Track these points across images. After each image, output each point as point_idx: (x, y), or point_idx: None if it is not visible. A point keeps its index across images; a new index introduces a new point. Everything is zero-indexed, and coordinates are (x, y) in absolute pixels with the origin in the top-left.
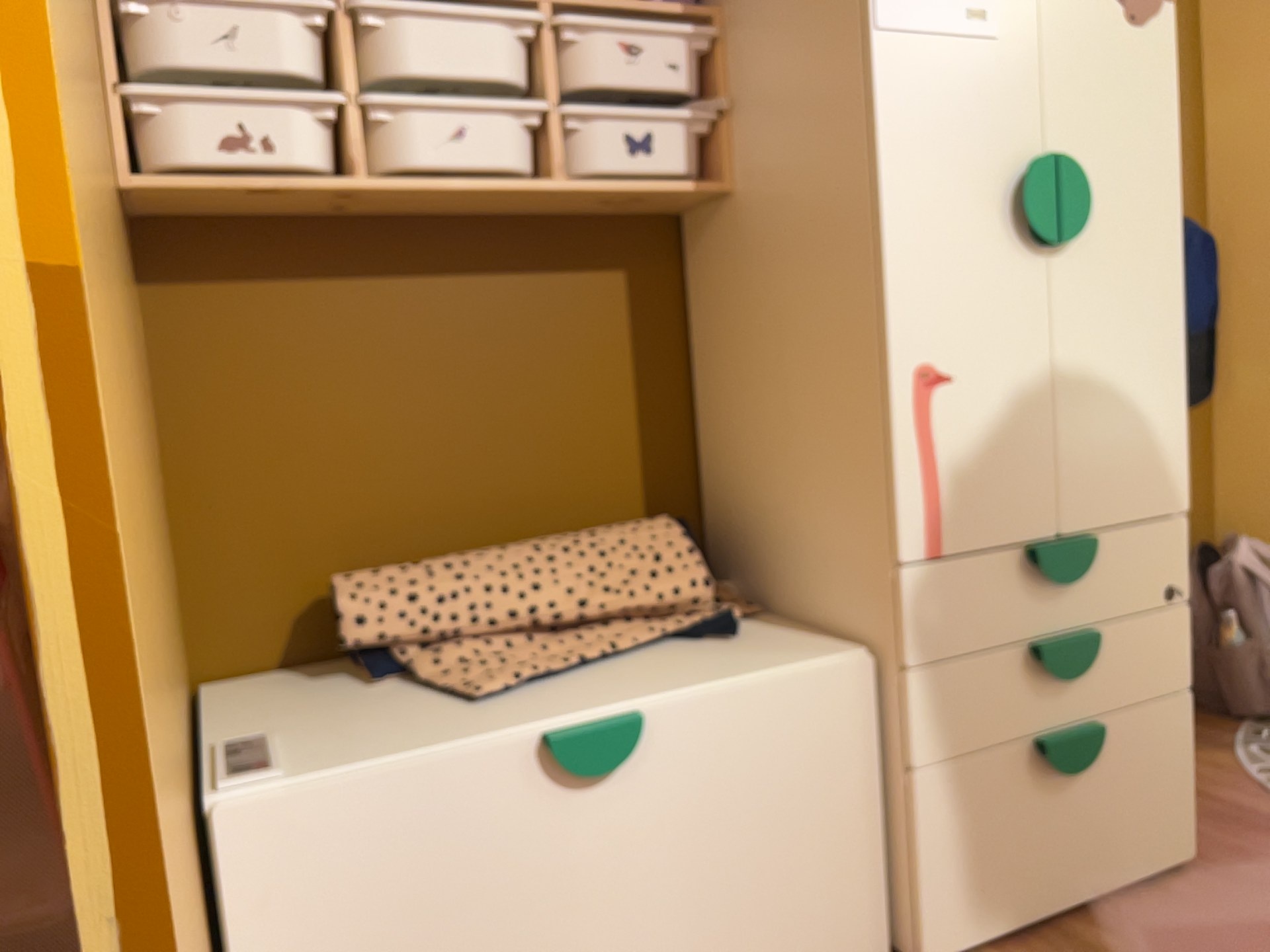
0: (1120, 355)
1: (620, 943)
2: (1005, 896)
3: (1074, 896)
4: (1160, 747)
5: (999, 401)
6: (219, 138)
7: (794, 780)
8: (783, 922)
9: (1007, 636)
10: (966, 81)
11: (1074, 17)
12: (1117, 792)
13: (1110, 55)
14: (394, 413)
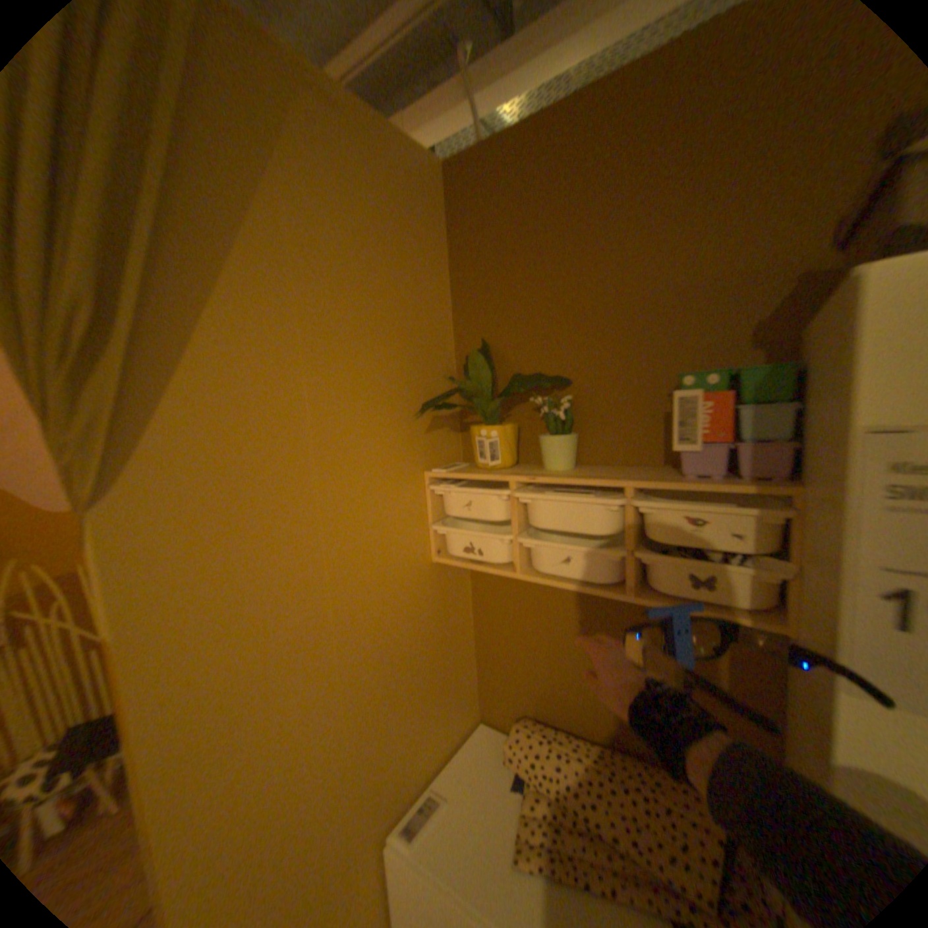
0: None
1: None
2: None
3: None
4: None
5: None
6: (465, 544)
7: None
8: None
9: None
10: None
11: None
12: None
13: None
14: (564, 652)
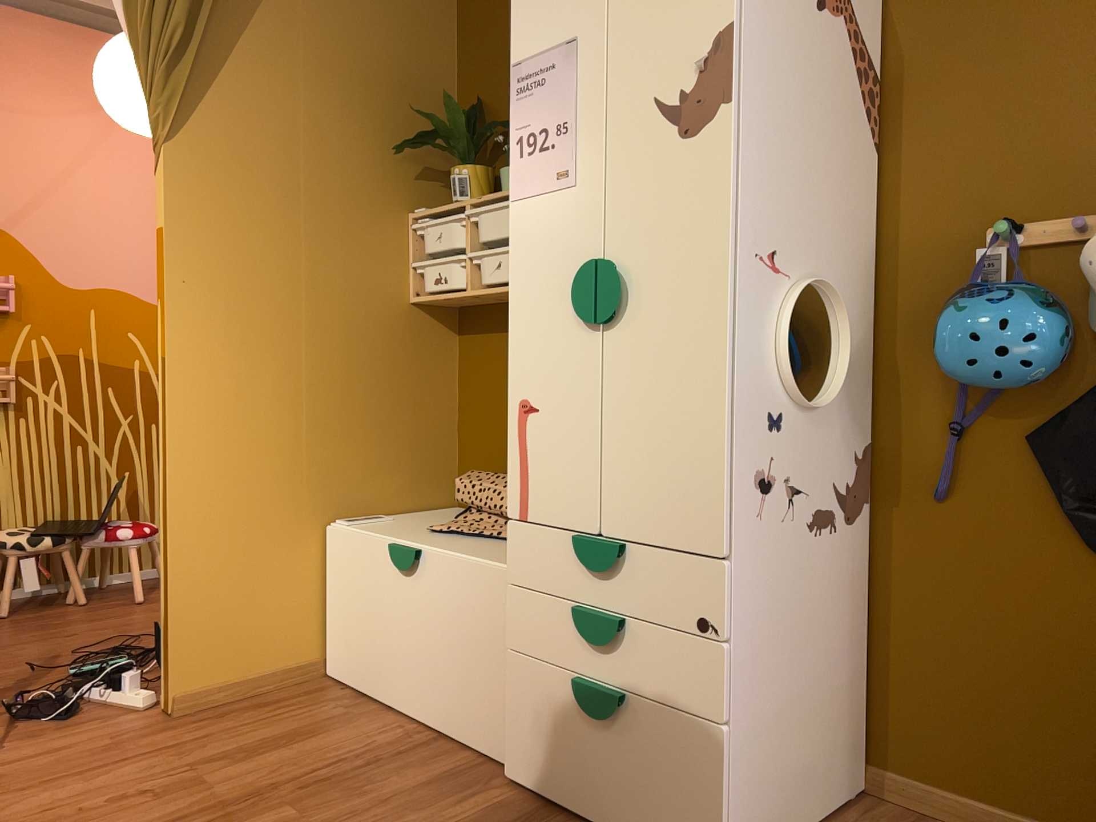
0: (656, 407)
1: (409, 654)
2: (550, 771)
3: (599, 817)
4: (683, 755)
5: (563, 428)
6: (434, 277)
7: (473, 621)
8: (465, 697)
9: (563, 591)
10: (554, 219)
11: (631, 152)
12: (639, 763)
13: (660, 171)
14: None
